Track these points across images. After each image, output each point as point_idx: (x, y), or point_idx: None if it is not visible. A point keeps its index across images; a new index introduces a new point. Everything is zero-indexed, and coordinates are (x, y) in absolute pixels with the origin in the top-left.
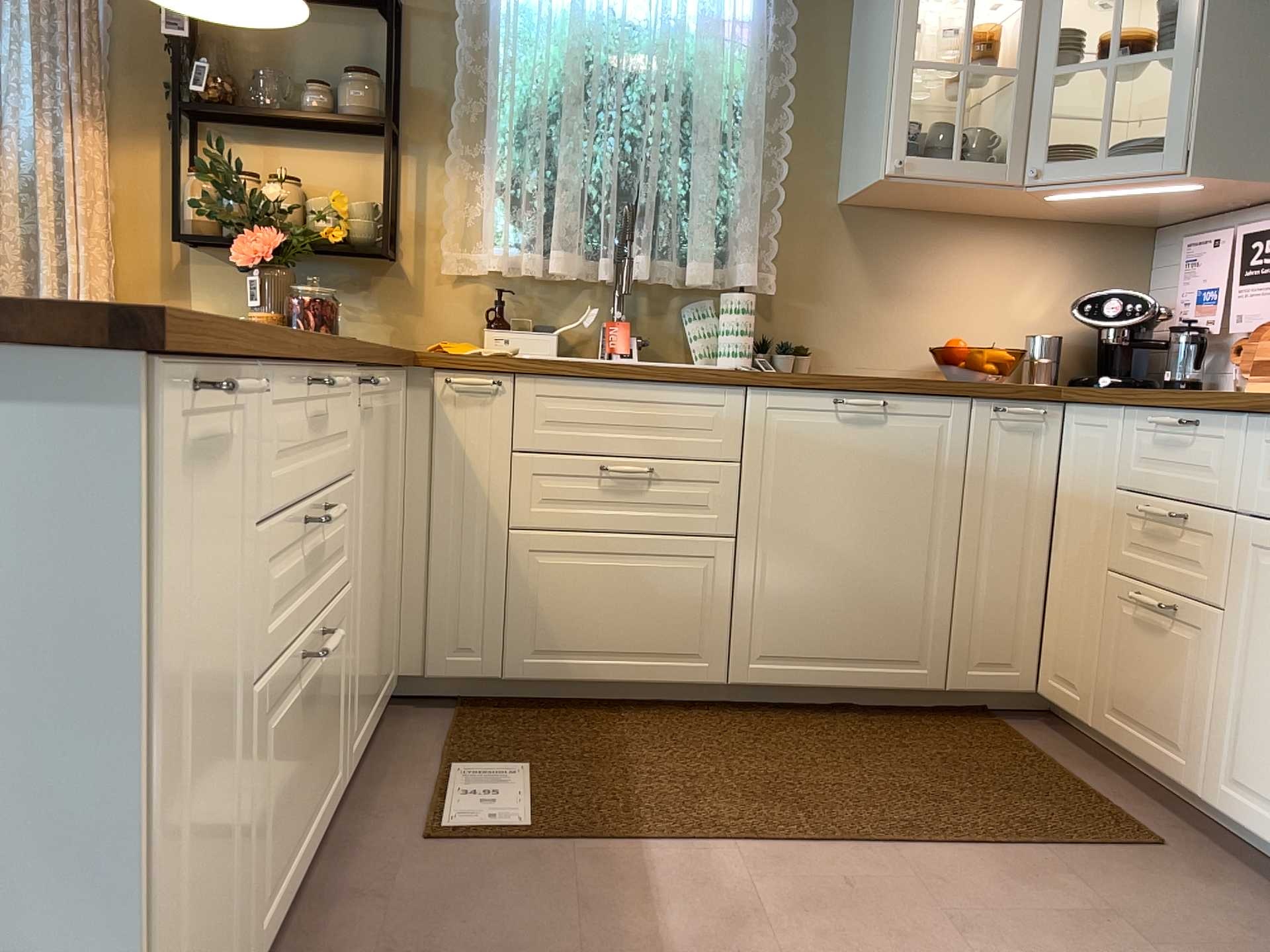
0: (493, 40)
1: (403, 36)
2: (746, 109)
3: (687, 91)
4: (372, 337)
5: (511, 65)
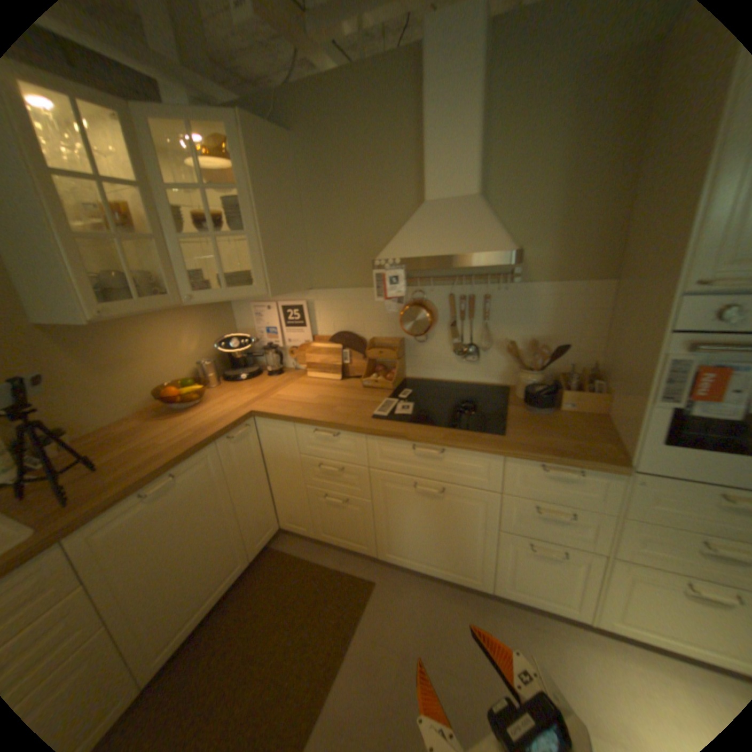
0: None
1: None
2: None
3: None
4: None
5: None
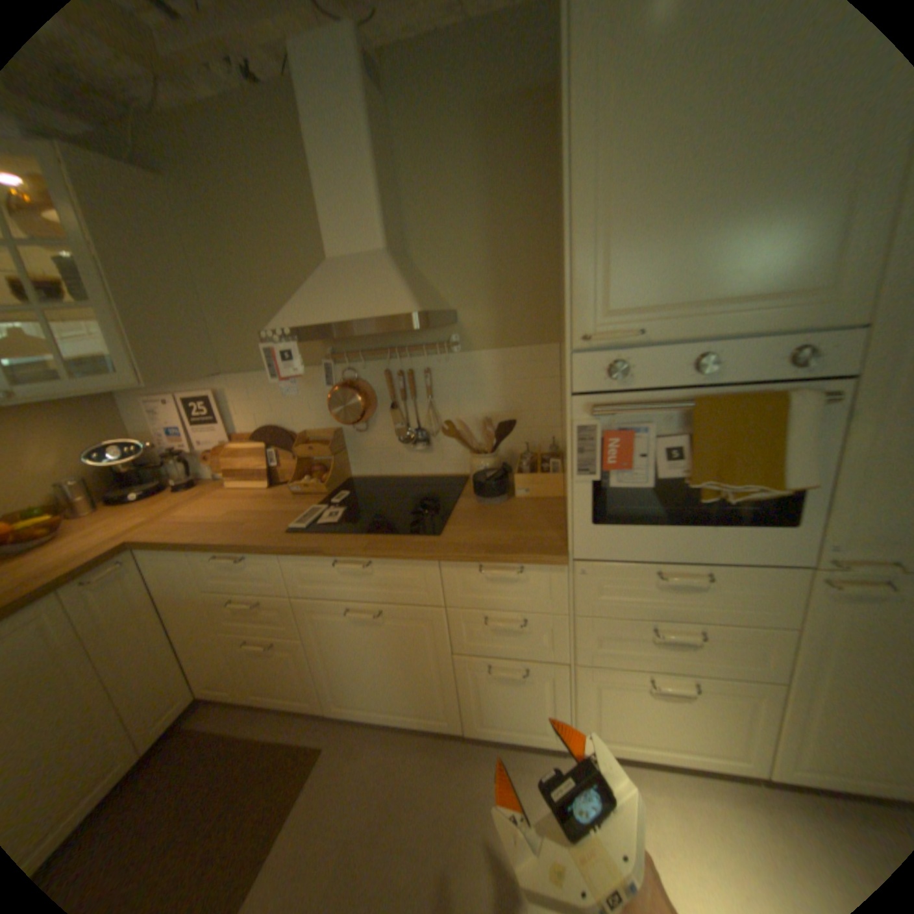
0: None
1: None
2: None
3: None
4: None
5: None
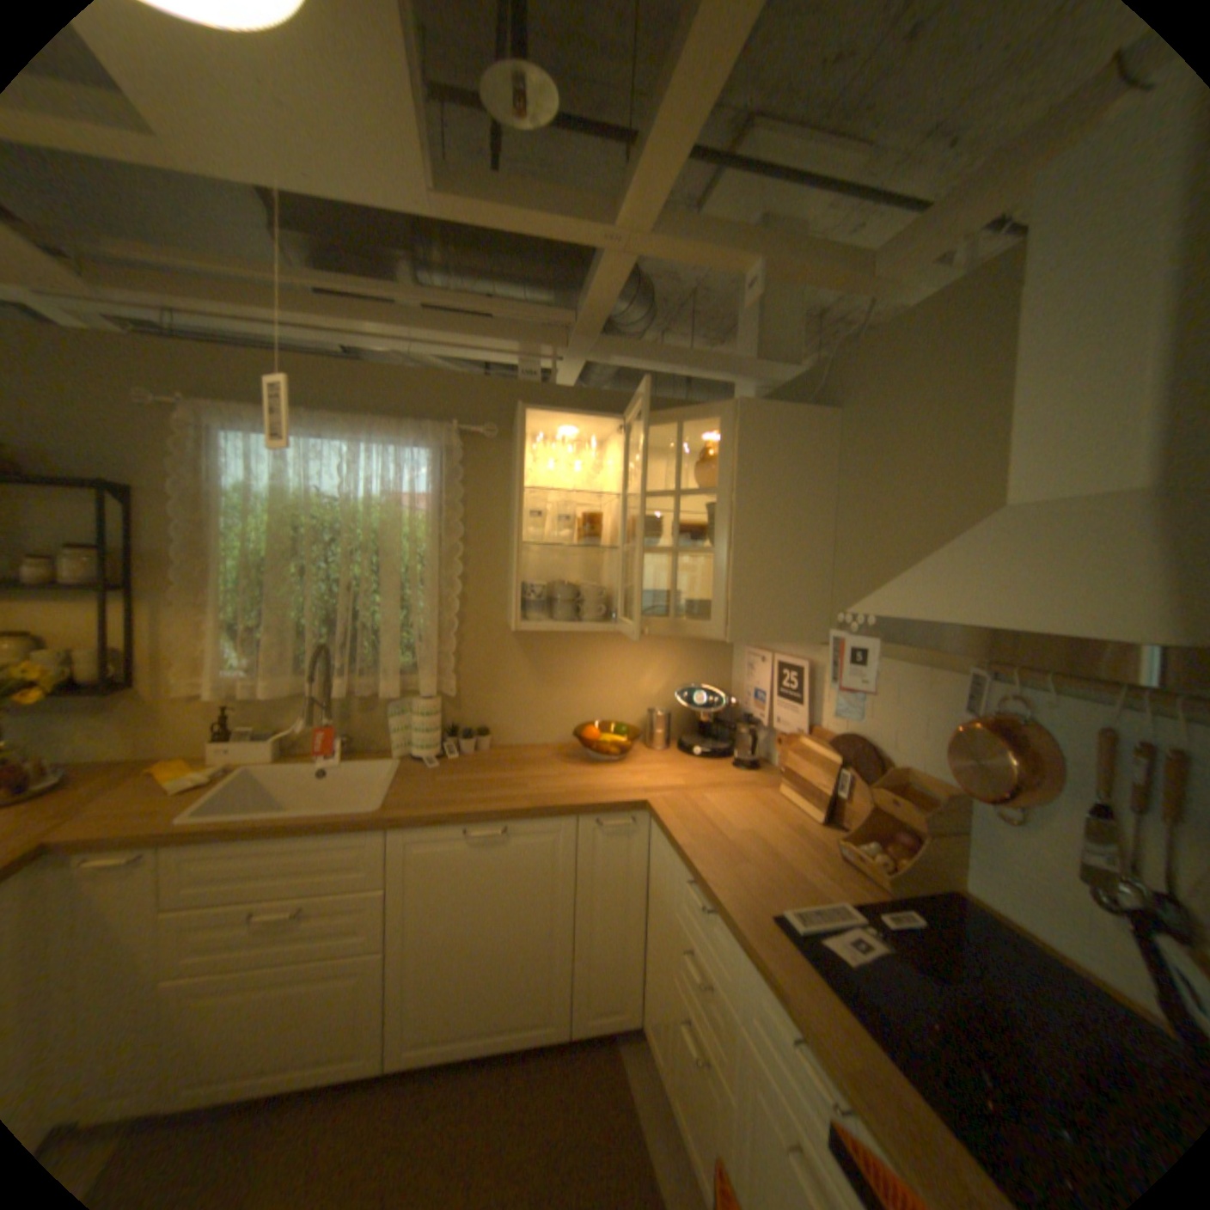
0: (211, 512)
1: (131, 509)
2: (426, 561)
3: (380, 547)
4: (112, 749)
5: (218, 536)
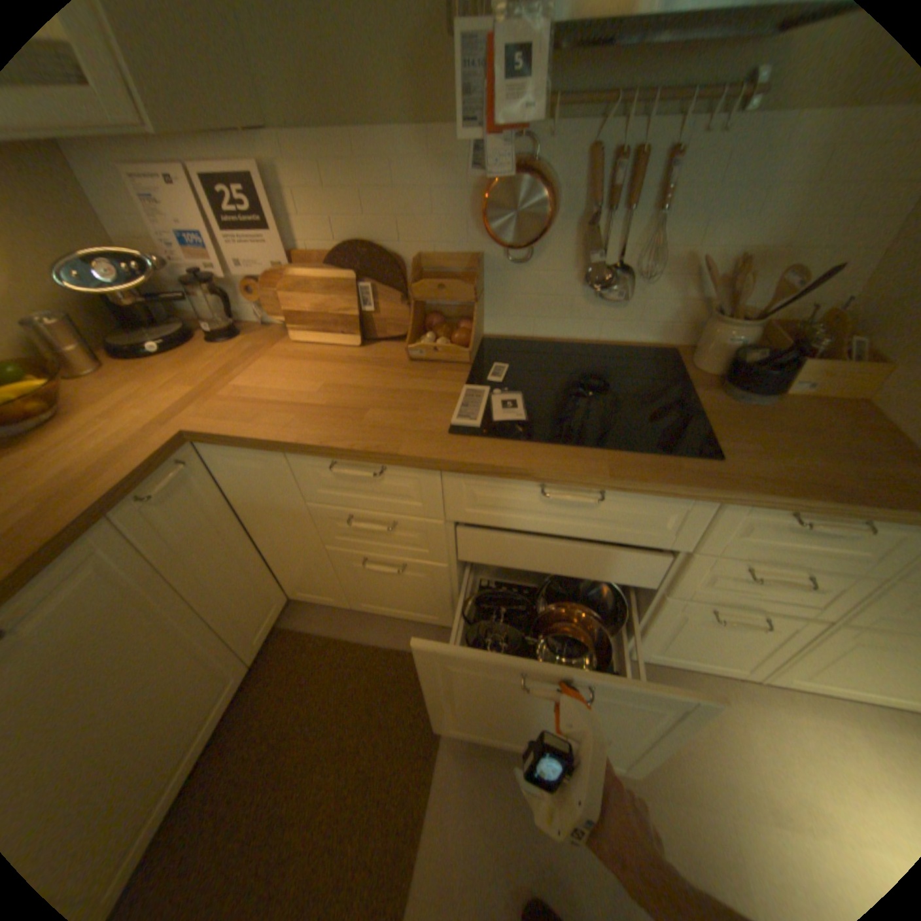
0: None
1: None
2: None
3: None
4: None
5: None
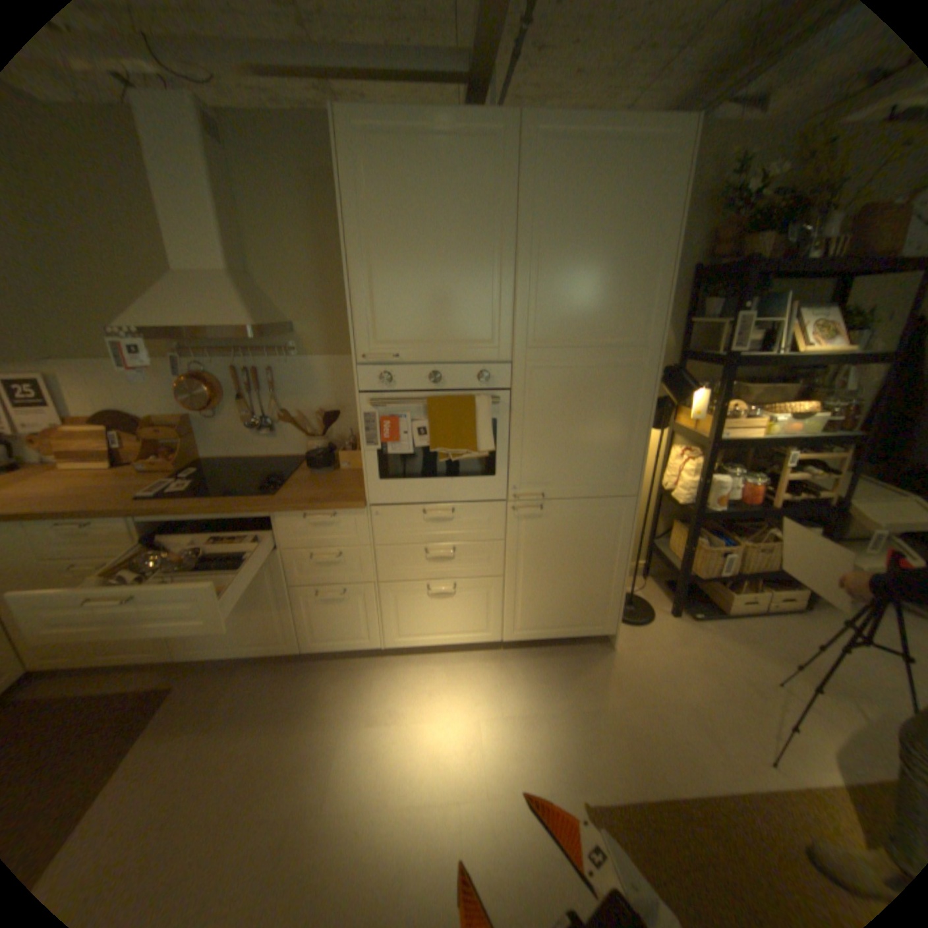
0: None
1: None
2: None
3: None
4: None
5: None
